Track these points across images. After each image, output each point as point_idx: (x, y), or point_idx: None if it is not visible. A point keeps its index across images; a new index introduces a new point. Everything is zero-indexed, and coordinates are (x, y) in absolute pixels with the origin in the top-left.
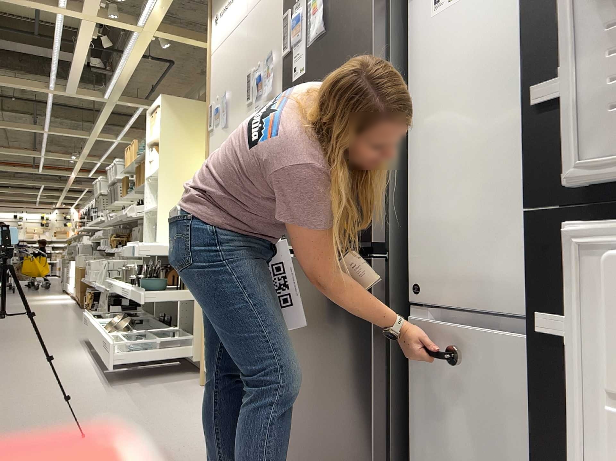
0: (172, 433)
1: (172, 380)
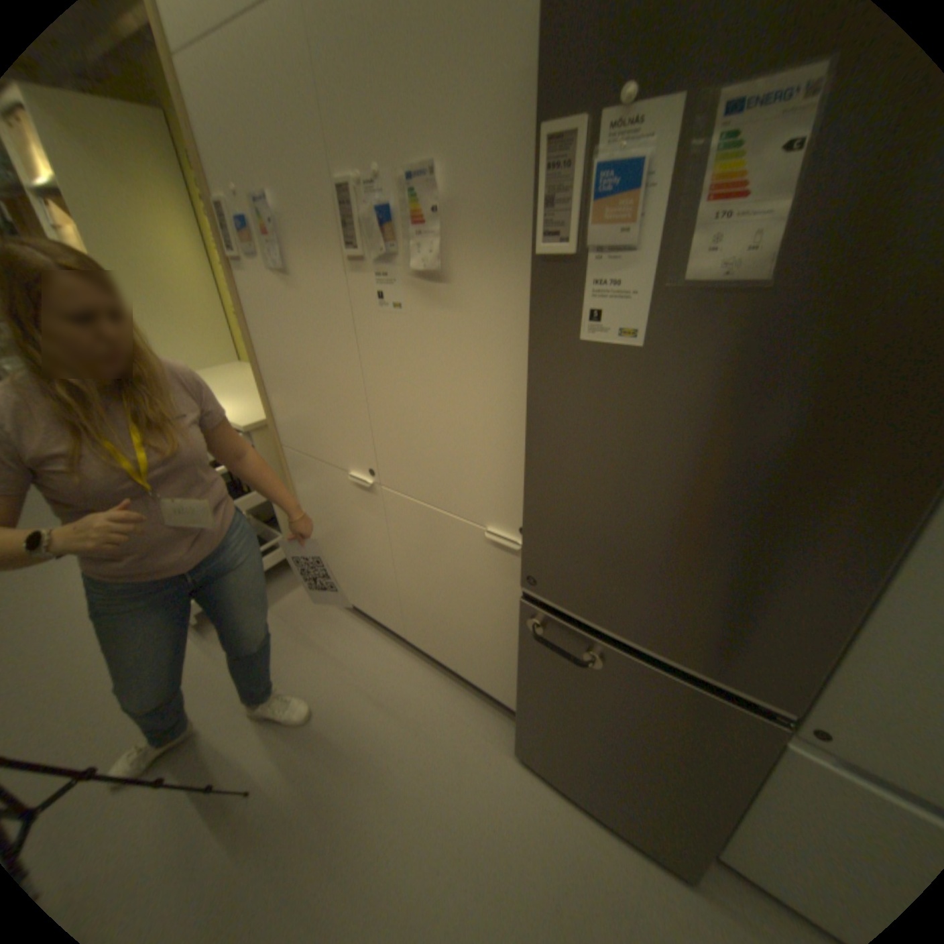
0: (354, 727)
1: (278, 597)
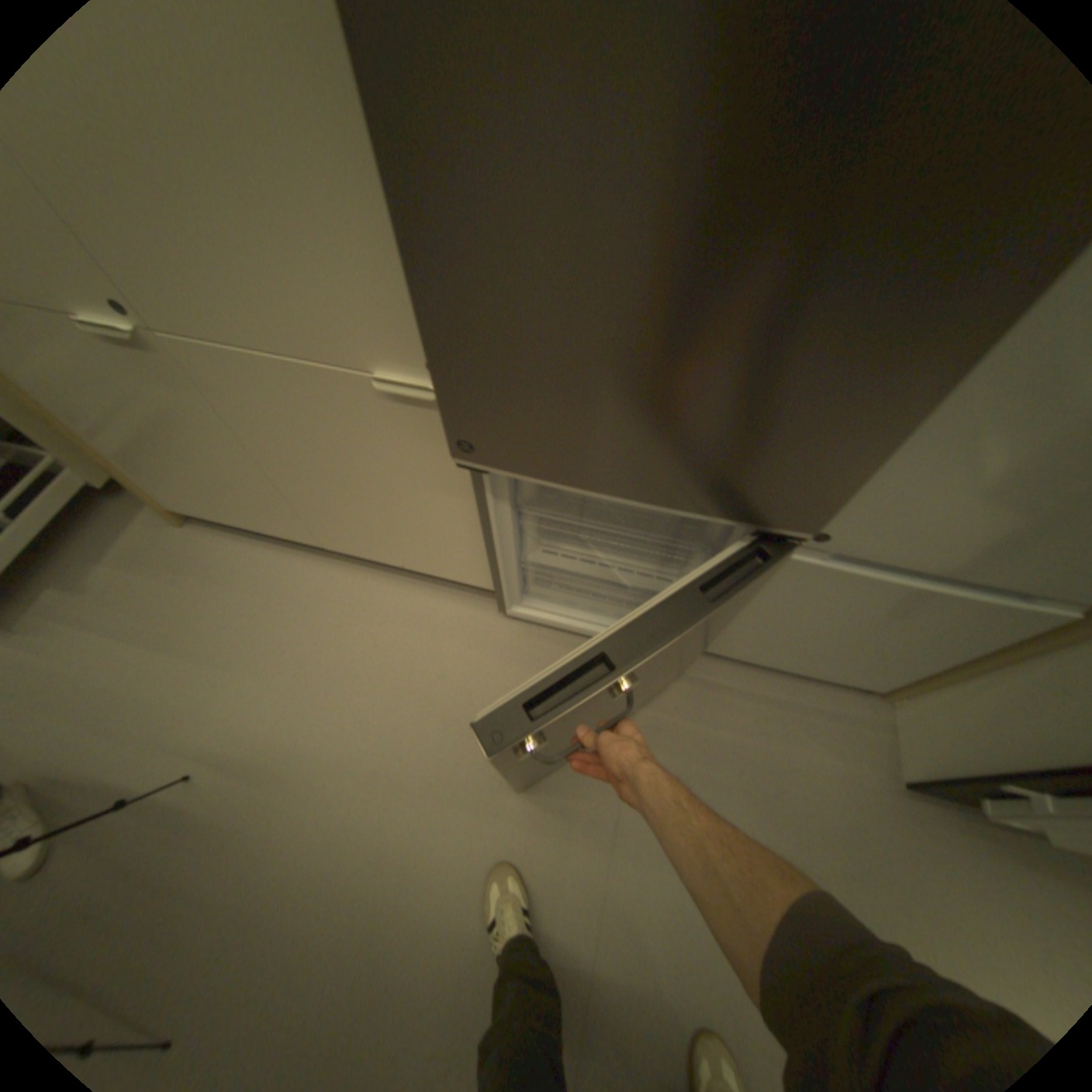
0: (293, 664)
1: (102, 543)
